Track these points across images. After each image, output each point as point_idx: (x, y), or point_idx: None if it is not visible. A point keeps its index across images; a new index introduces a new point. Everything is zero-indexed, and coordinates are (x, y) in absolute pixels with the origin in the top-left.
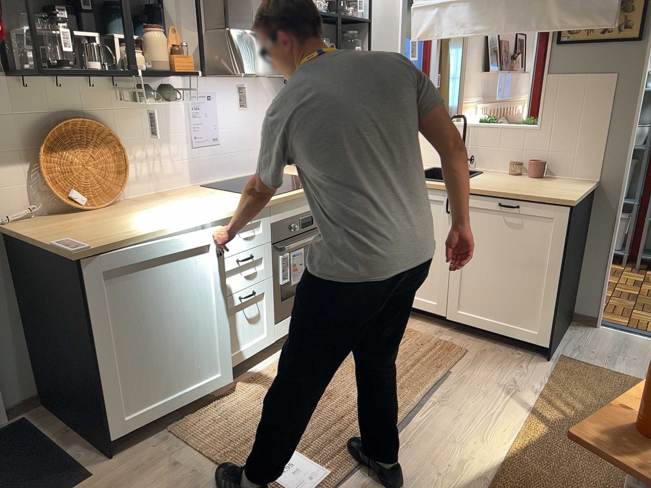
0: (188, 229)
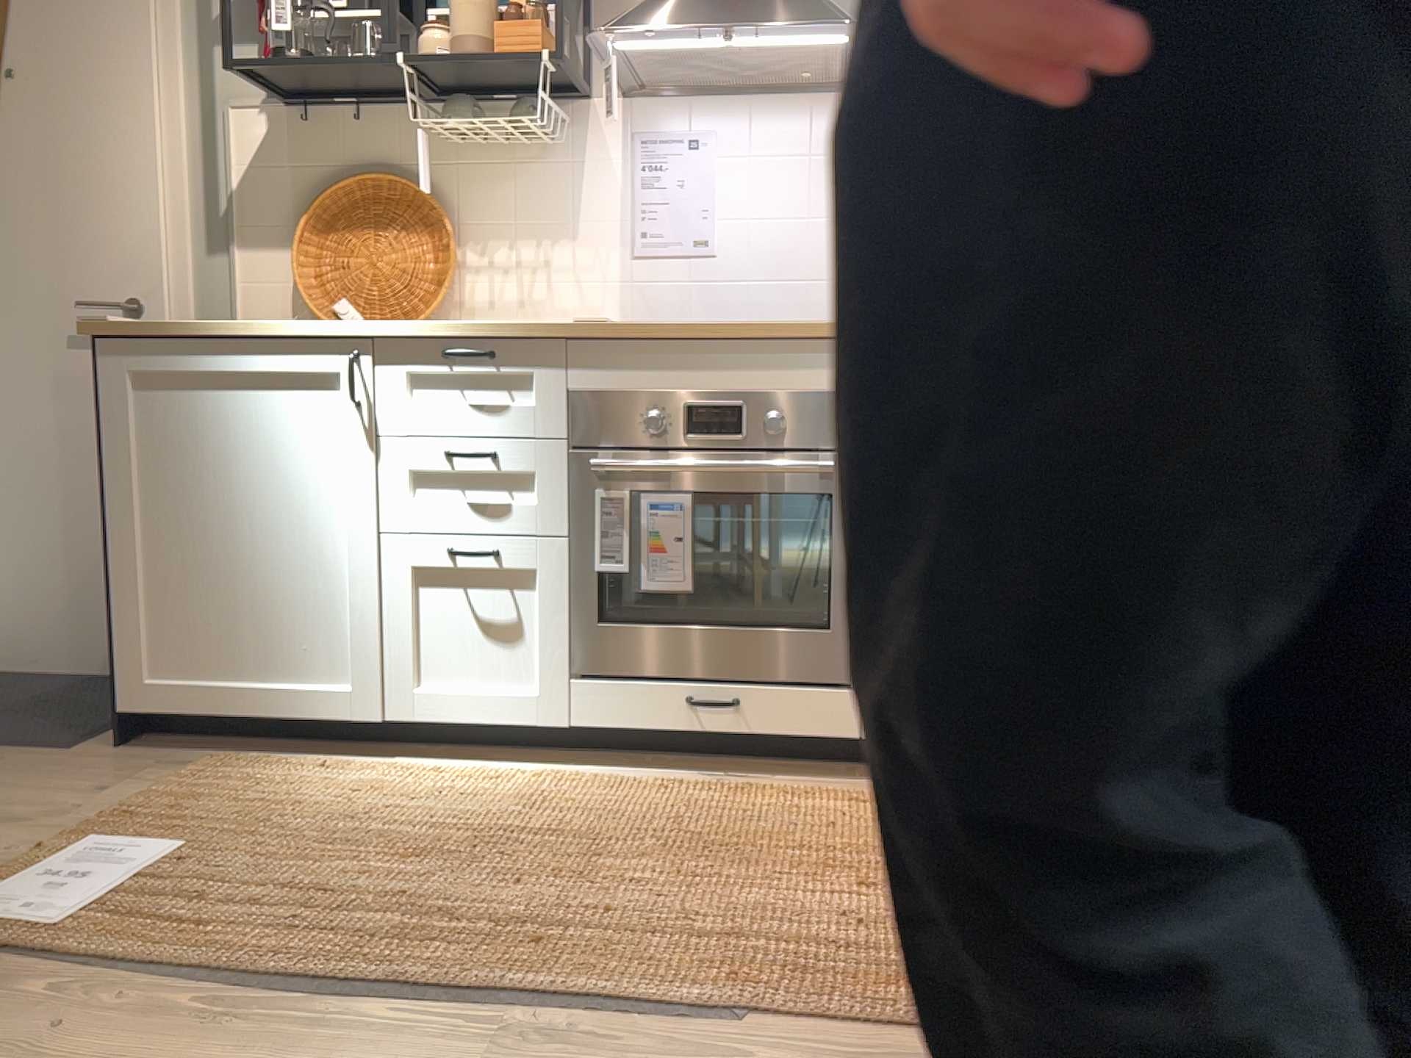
0: (311, 339)
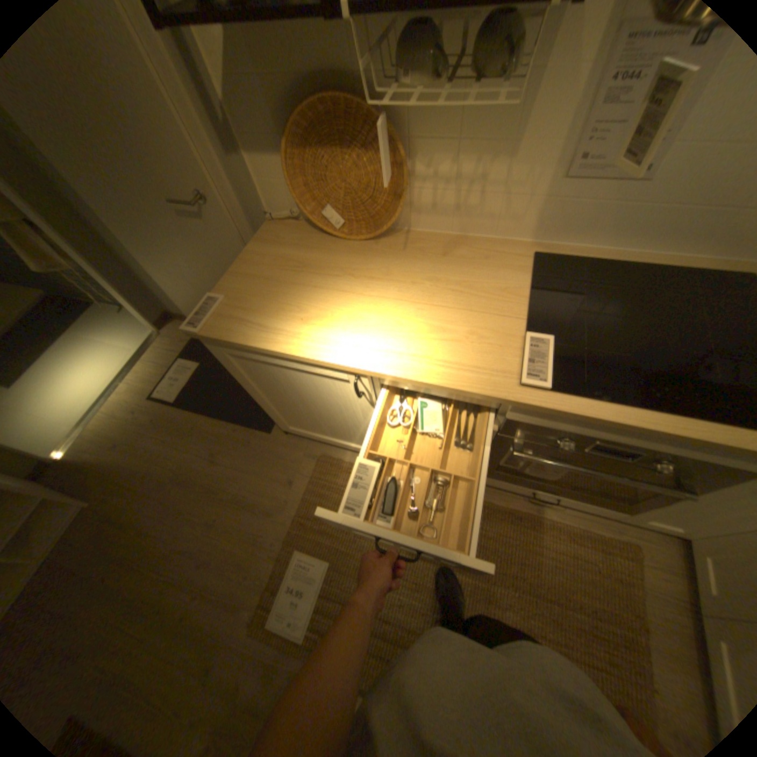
0: (326, 365)
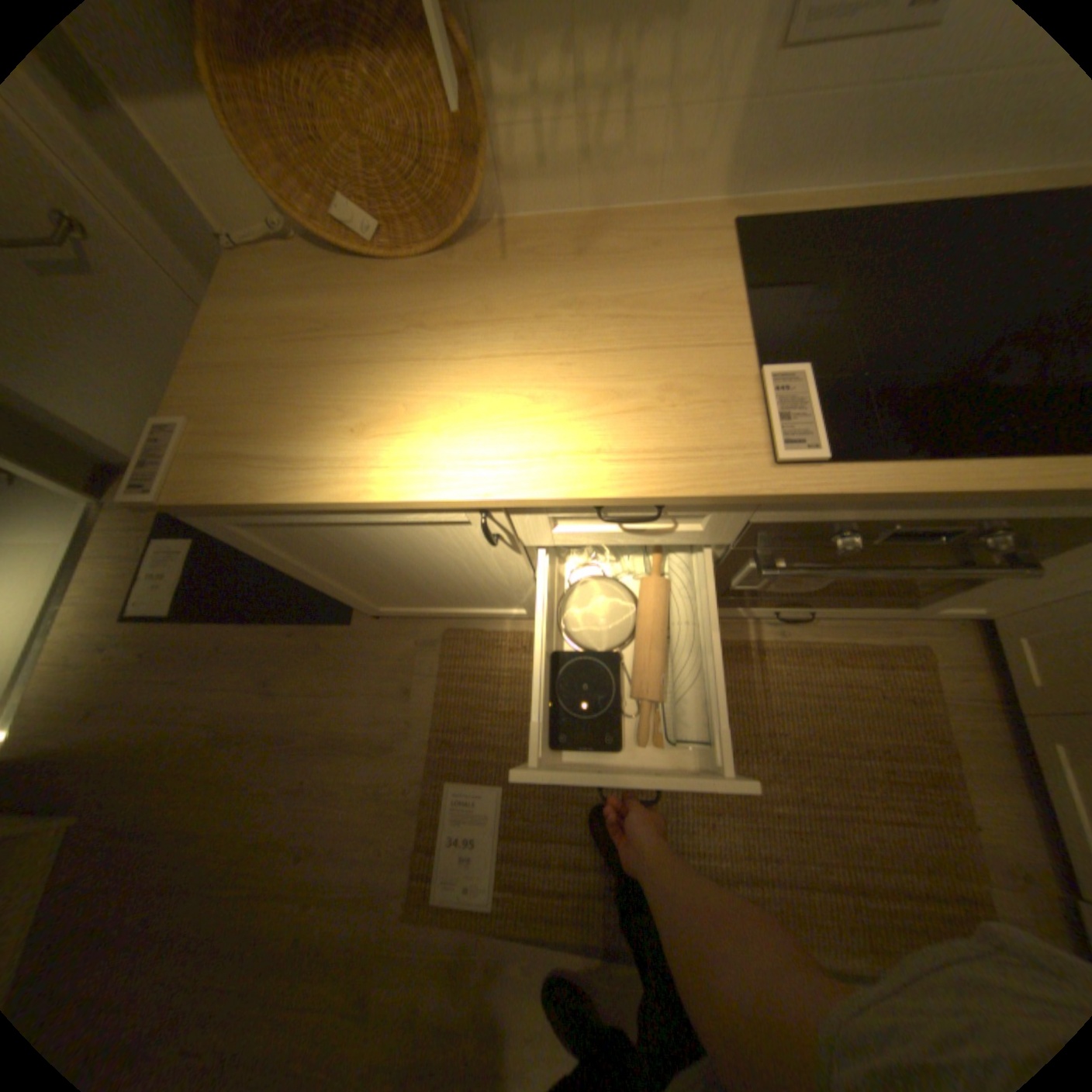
0: (424, 504)
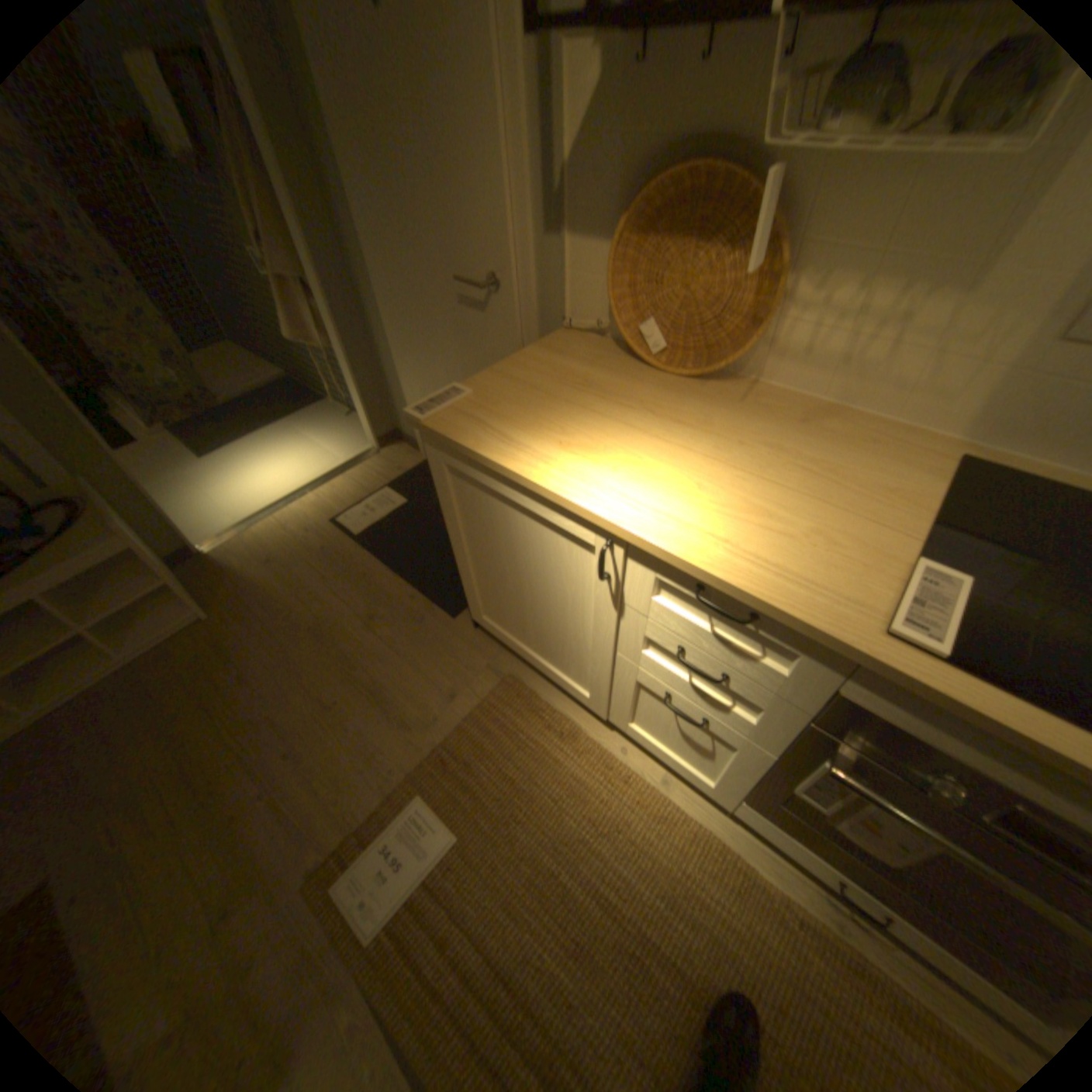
0: (571, 508)
